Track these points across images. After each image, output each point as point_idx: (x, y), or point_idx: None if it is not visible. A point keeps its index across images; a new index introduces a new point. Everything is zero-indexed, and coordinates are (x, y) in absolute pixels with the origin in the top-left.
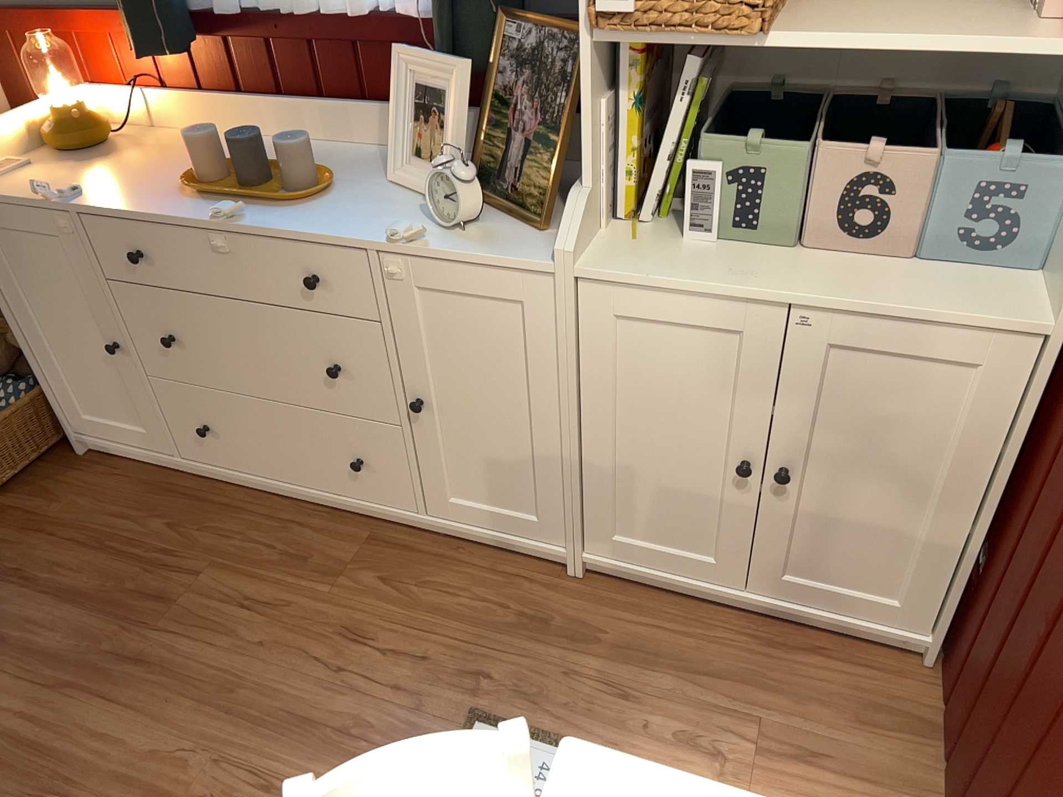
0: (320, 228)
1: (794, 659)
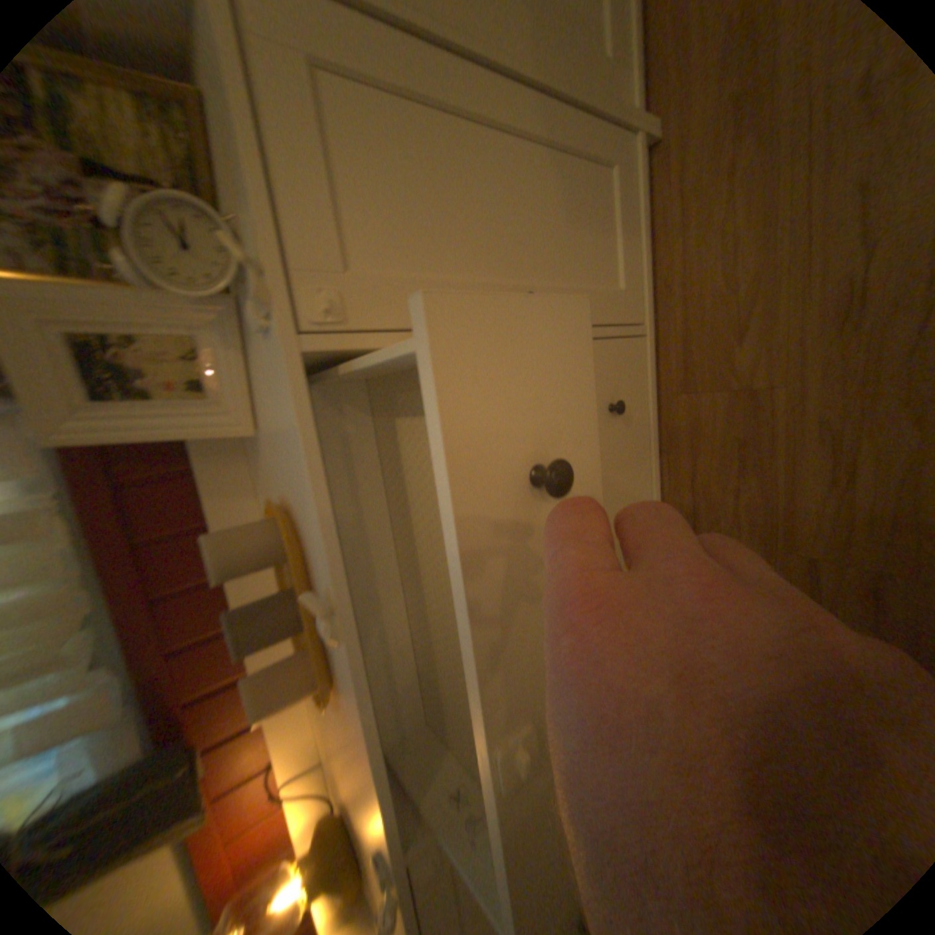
0: (290, 460)
1: None
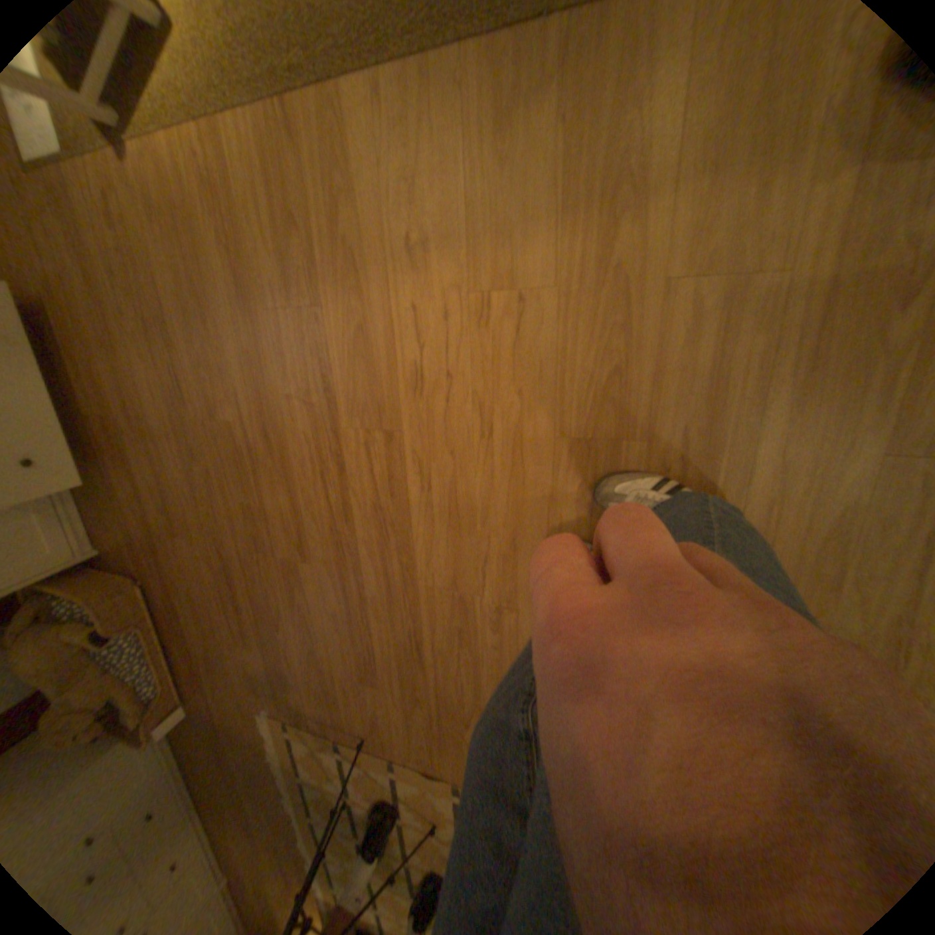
0: None
1: None
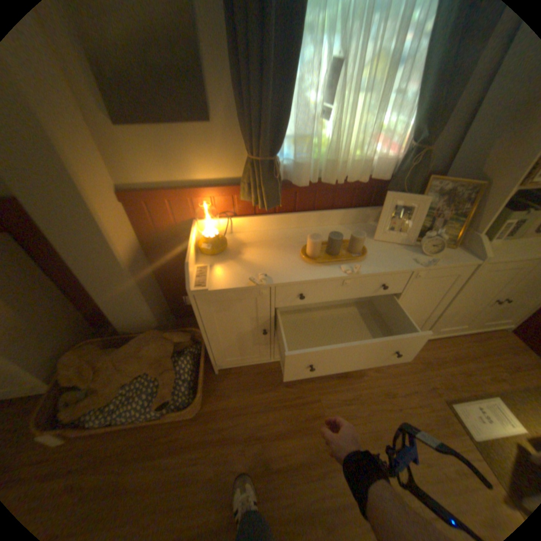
0: (387, 266)
1: (489, 345)
